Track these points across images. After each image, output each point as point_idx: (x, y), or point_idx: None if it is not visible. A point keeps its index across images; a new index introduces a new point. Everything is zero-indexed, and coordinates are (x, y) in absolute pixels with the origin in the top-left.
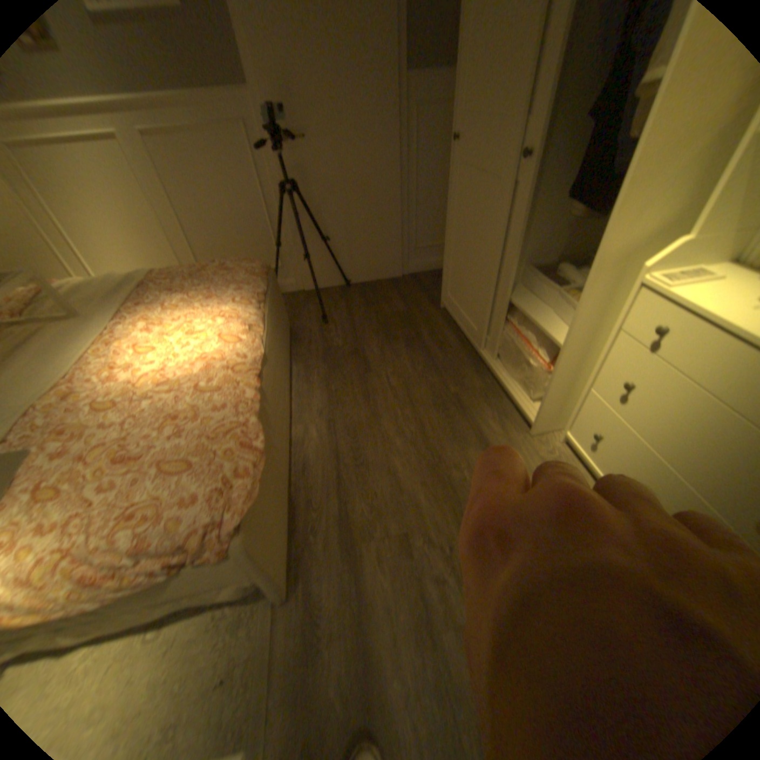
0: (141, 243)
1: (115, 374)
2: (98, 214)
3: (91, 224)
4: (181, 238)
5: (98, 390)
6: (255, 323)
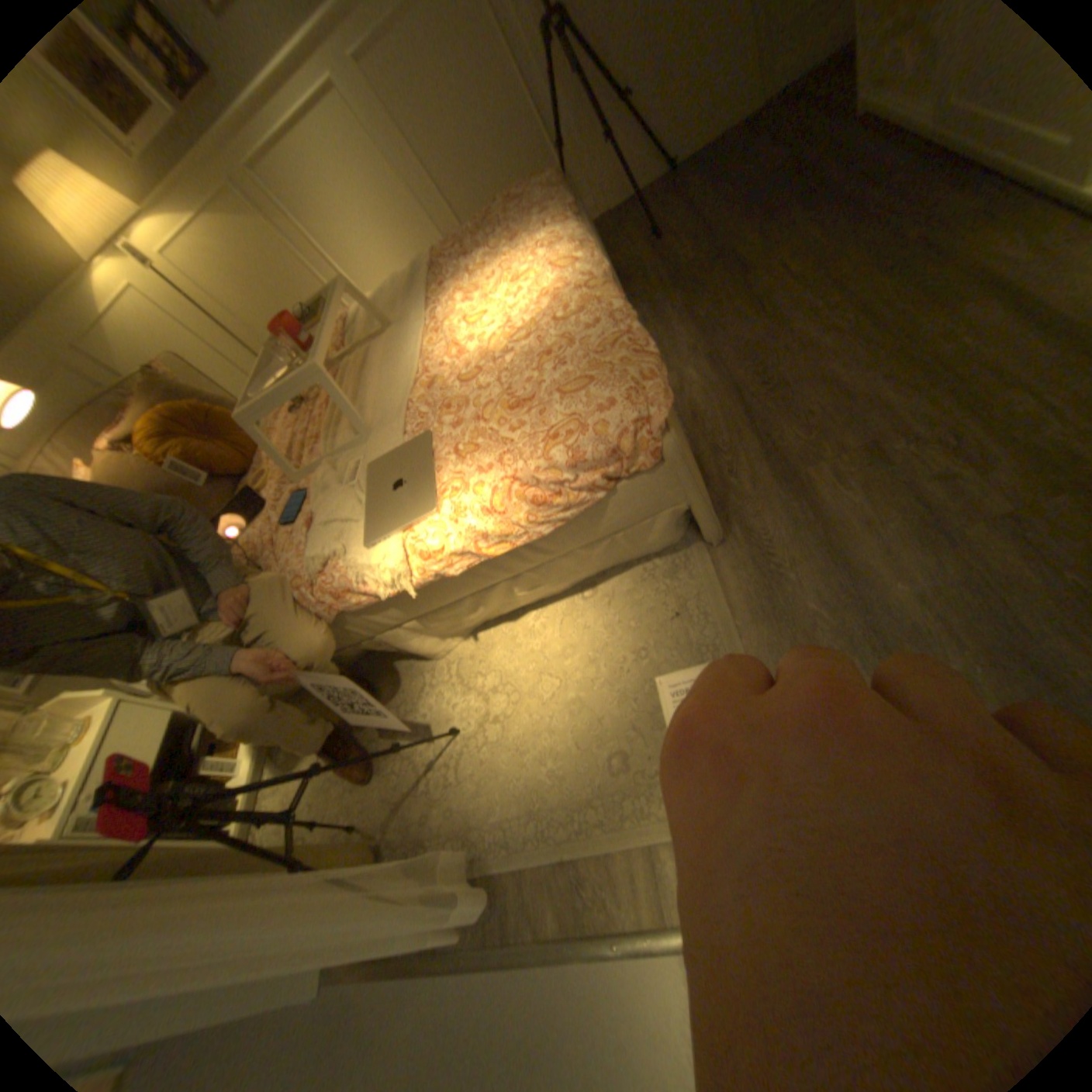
0: (402, 233)
1: (464, 347)
2: (350, 214)
3: (349, 231)
4: (440, 202)
5: (457, 367)
6: (584, 238)
